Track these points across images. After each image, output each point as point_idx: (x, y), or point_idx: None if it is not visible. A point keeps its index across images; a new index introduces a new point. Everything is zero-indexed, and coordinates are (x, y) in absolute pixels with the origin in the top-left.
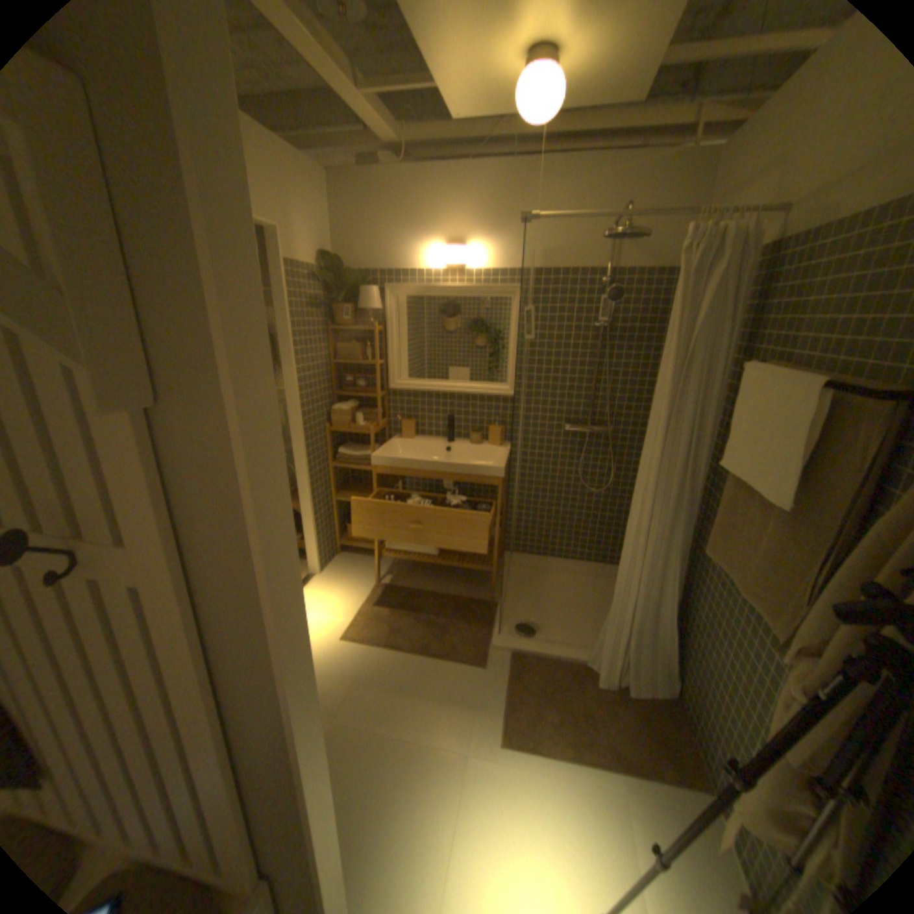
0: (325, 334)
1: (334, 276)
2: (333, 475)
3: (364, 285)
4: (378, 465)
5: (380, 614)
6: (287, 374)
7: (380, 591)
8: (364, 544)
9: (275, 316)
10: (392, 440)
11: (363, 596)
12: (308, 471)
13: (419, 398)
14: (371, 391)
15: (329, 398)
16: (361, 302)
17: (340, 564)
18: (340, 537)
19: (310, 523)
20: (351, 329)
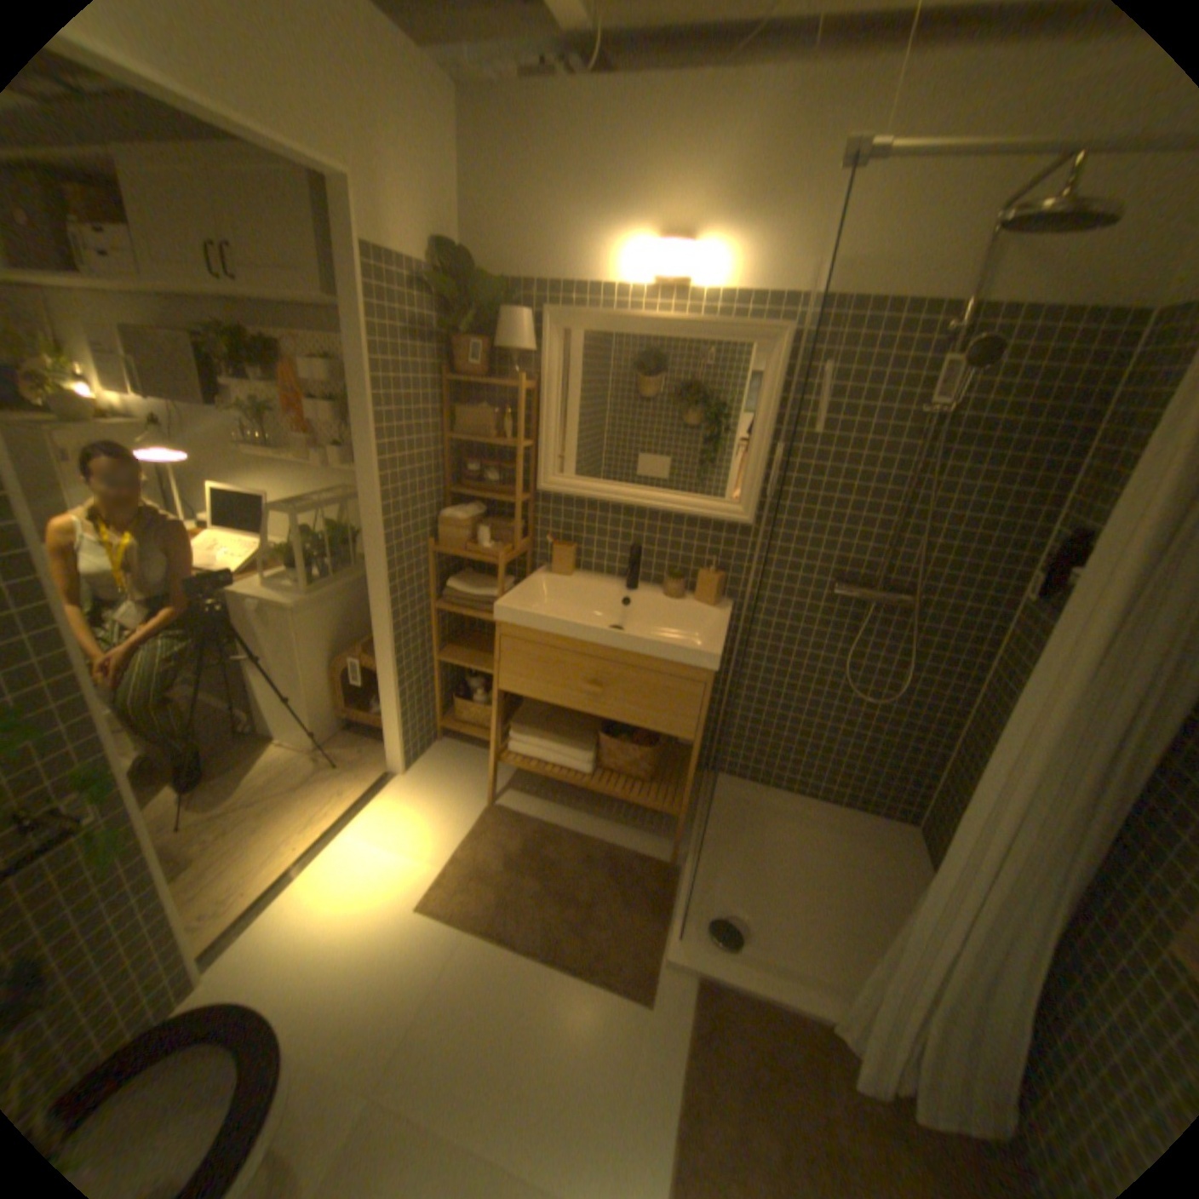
0: (439, 388)
1: (462, 288)
2: (438, 620)
3: (511, 307)
4: (507, 619)
5: (488, 866)
6: (363, 453)
7: (494, 819)
8: (479, 733)
9: (345, 349)
10: (536, 576)
11: (465, 826)
12: (391, 618)
13: (586, 510)
14: (509, 490)
15: (438, 497)
16: (503, 337)
17: (439, 759)
18: (443, 718)
19: (393, 698)
20: (483, 382)
